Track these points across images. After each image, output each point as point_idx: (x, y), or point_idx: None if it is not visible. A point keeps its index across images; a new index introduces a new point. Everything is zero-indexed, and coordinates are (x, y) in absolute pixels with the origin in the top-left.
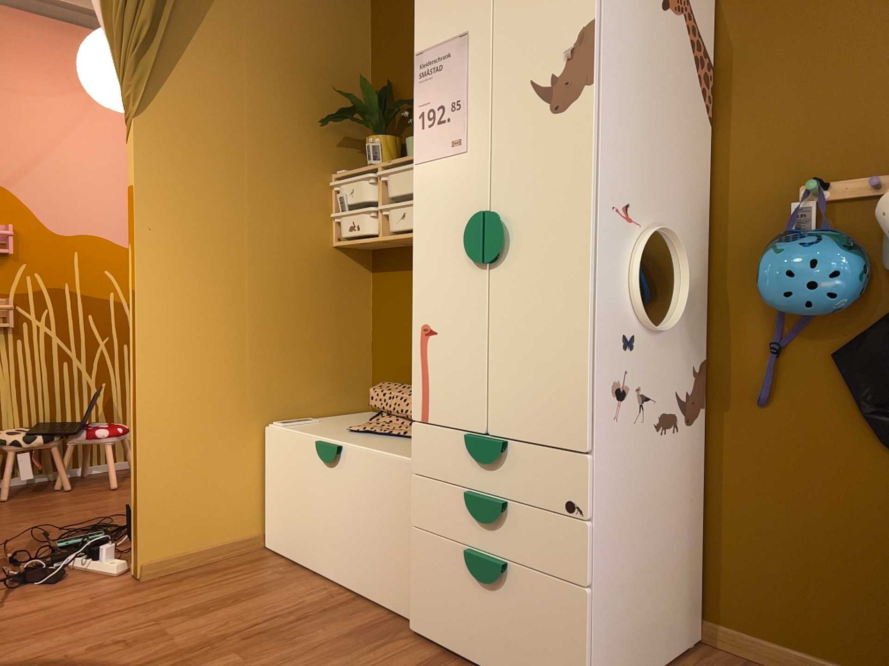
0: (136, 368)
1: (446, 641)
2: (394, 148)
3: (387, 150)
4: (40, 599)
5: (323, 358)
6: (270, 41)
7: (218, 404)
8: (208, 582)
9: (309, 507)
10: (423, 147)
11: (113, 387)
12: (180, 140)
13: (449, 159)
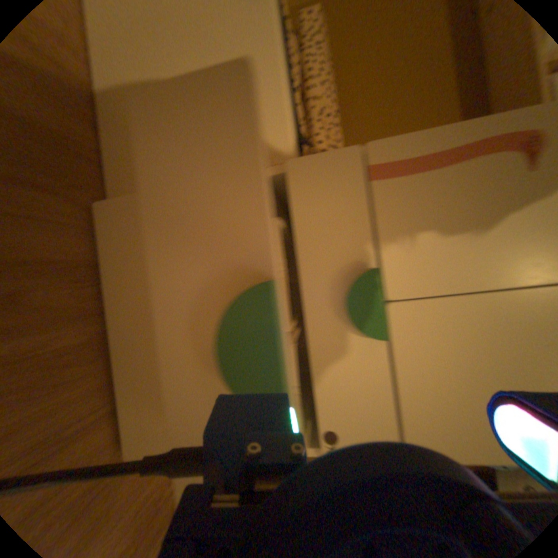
0: None
1: (108, 270)
2: None
3: None
4: None
5: None
6: None
7: None
8: None
9: None
10: None
11: None
12: None
13: None
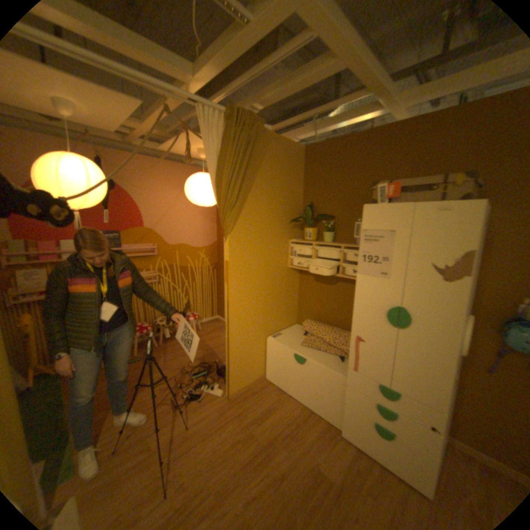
0: (229, 329)
1: (361, 447)
2: (316, 233)
3: (314, 234)
4: (201, 413)
5: (284, 309)
6: (271, 192)
7: (254, 334)
8: (256, 402)
9: (289, 374)
10: (364, 269)
11: (190, 298)
12: (242, 240)
13: (379, 279)
